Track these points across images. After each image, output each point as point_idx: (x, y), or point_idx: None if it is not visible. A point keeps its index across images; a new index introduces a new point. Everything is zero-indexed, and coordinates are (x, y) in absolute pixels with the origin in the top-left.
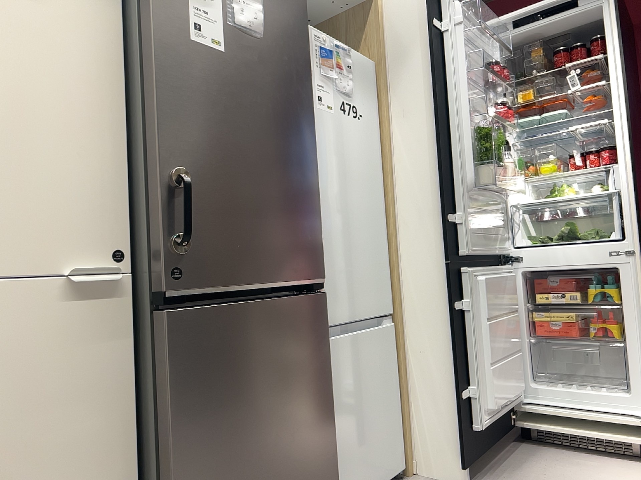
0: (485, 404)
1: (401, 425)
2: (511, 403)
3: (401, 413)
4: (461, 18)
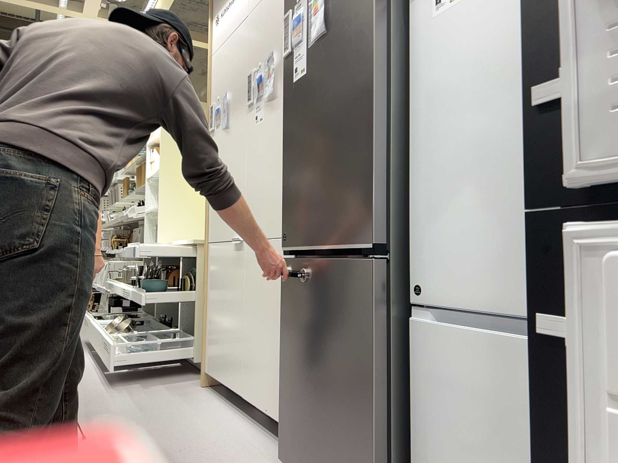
0: None
1: None
2: None
3: None
4: None
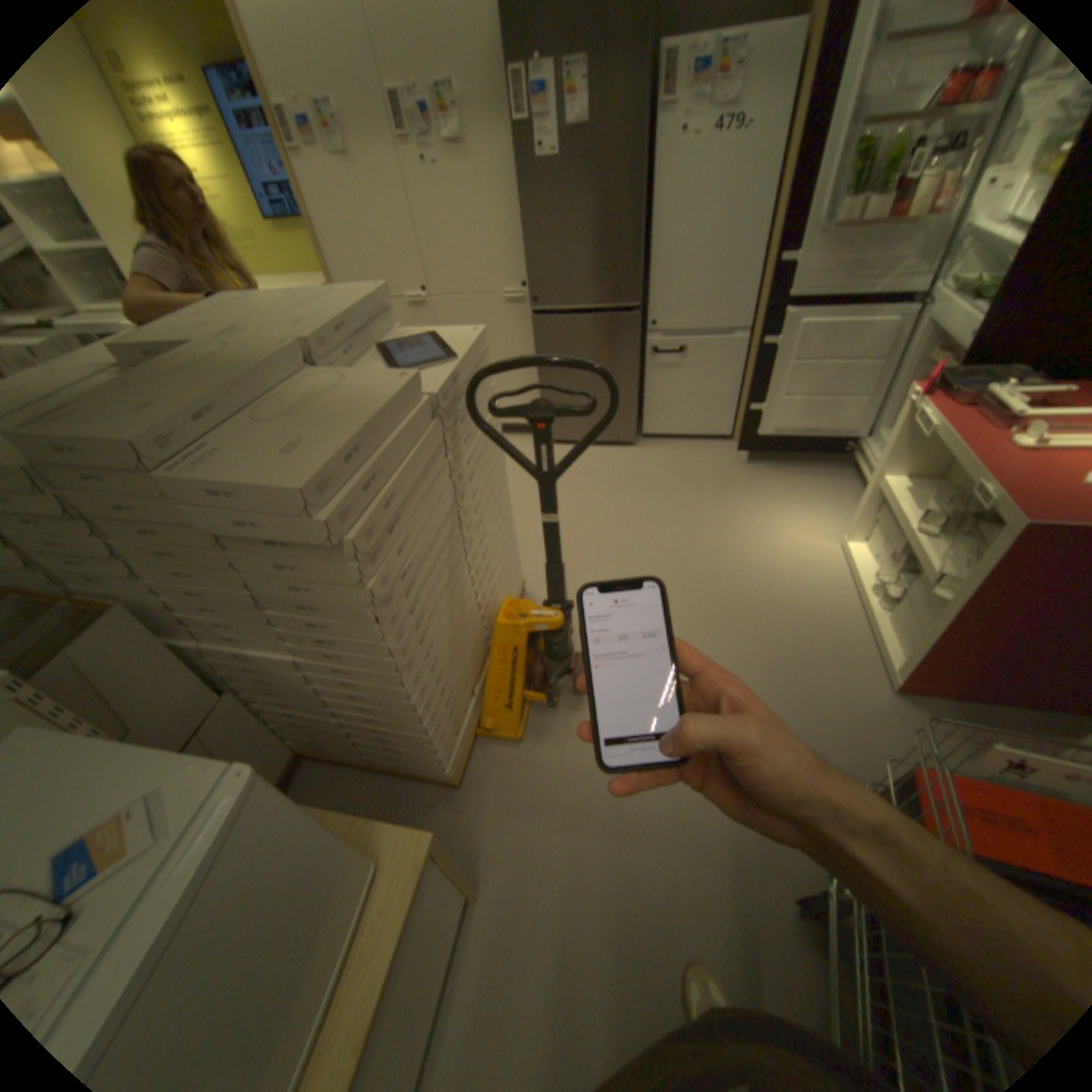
0: (773, 422)
1: (738, 410)
2: (829, 435)
3: (740, 402)
4: None
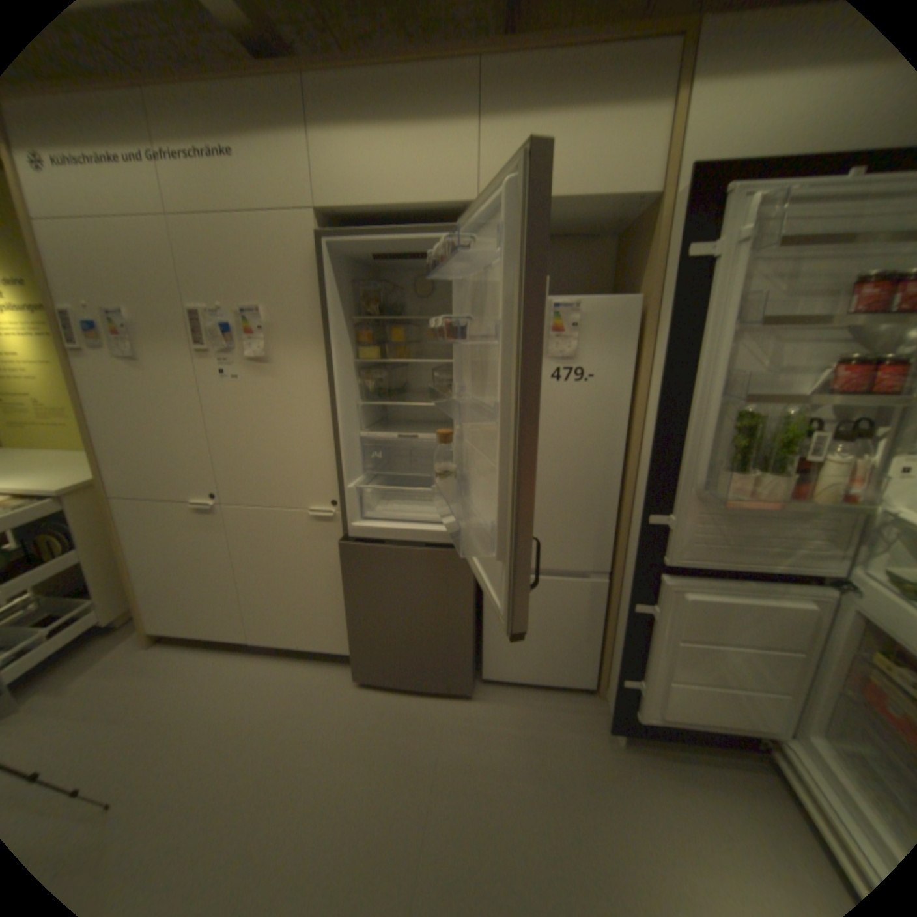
0: (659, 708)
1: (602, 659)
2: (738, 732)
3: (604, 651)
4: (751, 230)
